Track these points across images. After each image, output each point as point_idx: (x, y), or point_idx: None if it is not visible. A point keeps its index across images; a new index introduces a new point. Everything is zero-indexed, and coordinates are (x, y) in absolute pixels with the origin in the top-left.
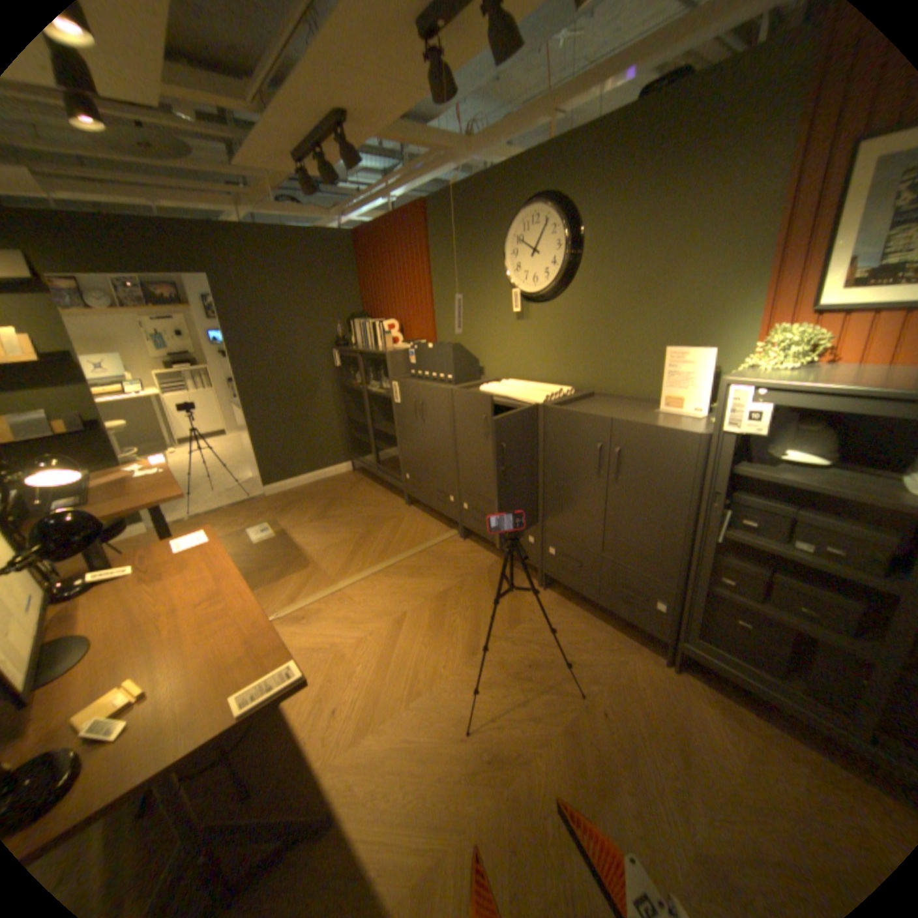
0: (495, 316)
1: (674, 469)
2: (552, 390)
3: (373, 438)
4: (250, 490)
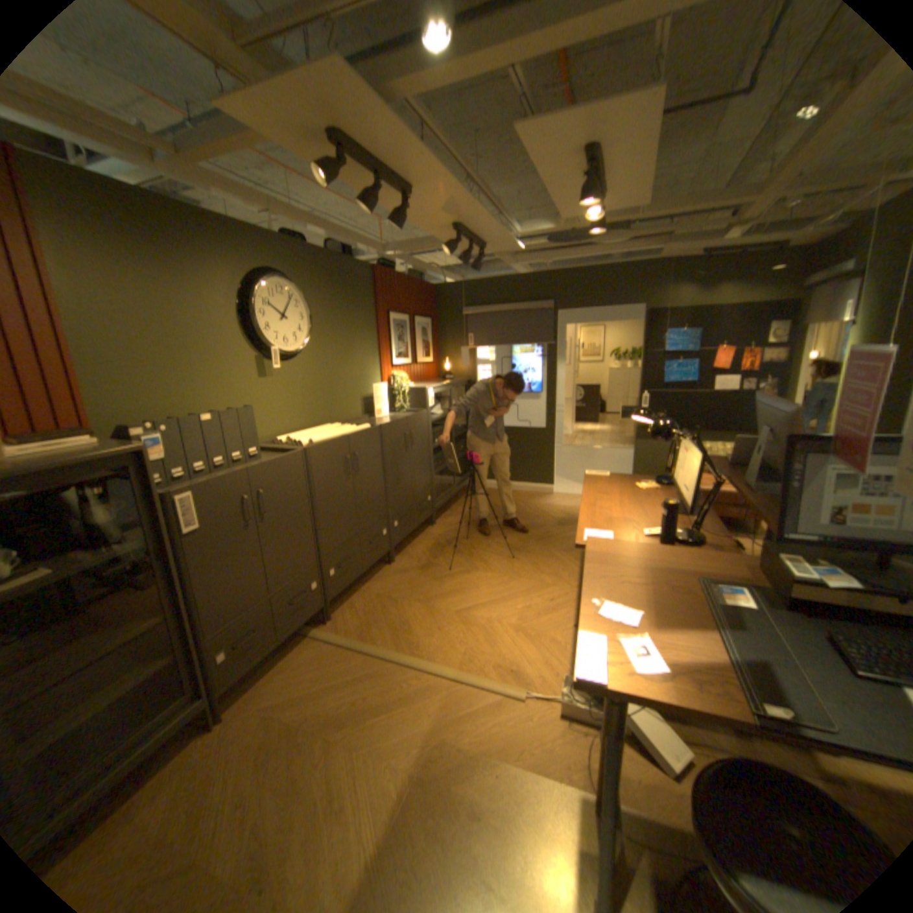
0: (229, 375)
1: (423, 430)
2: (337, 426)
3: None
4: None
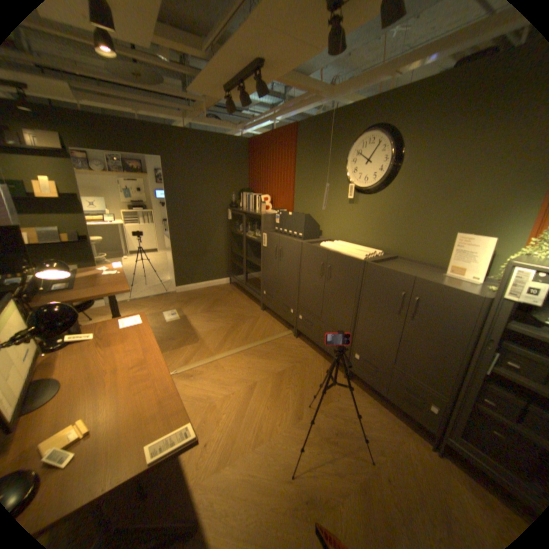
0: (334, 199)
1: (459, 318)
2: (369, 251)
3: (245, 265)
4: (168, 288)
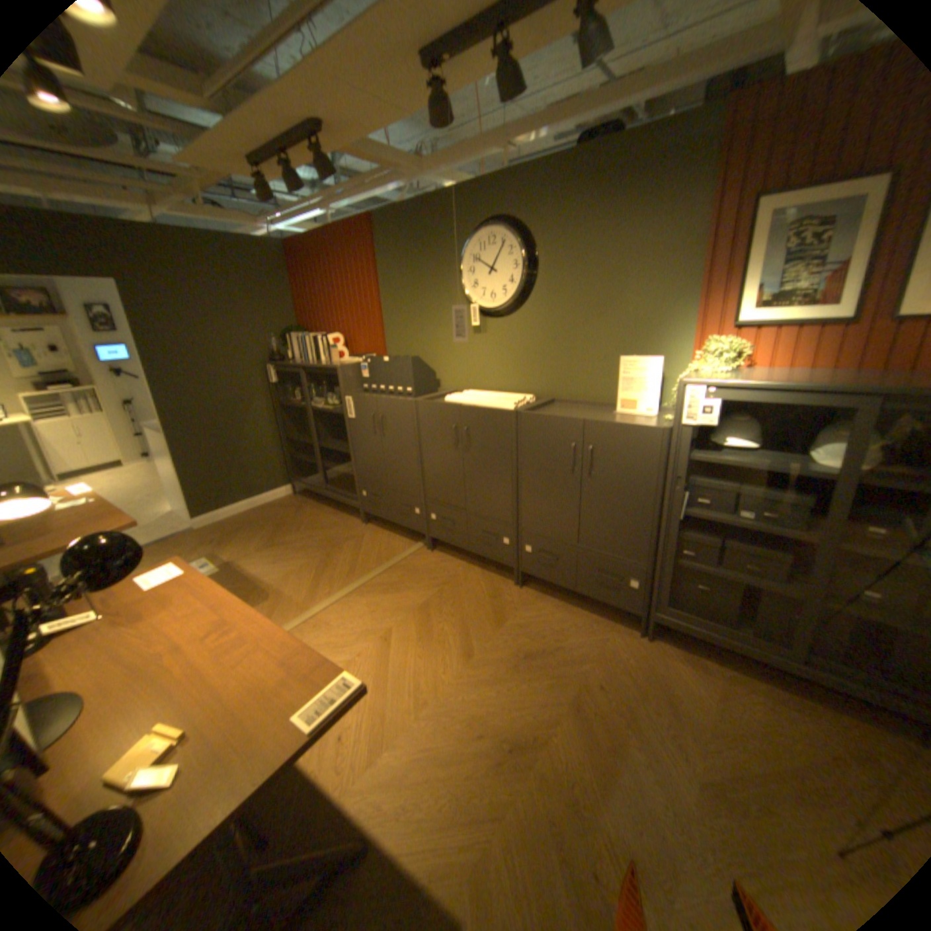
0: (450, 330)
1: (640, 461)
2: (515, 398)
3: (316, 458)
4: (171, 526)
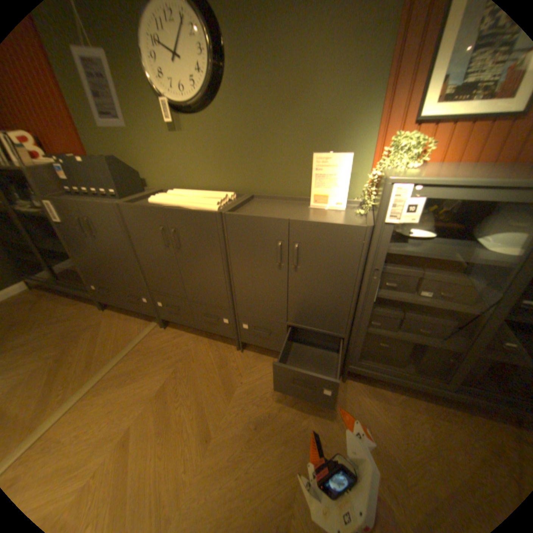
0: (143, 127)
1: (342, 256)
2: (217, 196)
3: (40, 256)
4: None
